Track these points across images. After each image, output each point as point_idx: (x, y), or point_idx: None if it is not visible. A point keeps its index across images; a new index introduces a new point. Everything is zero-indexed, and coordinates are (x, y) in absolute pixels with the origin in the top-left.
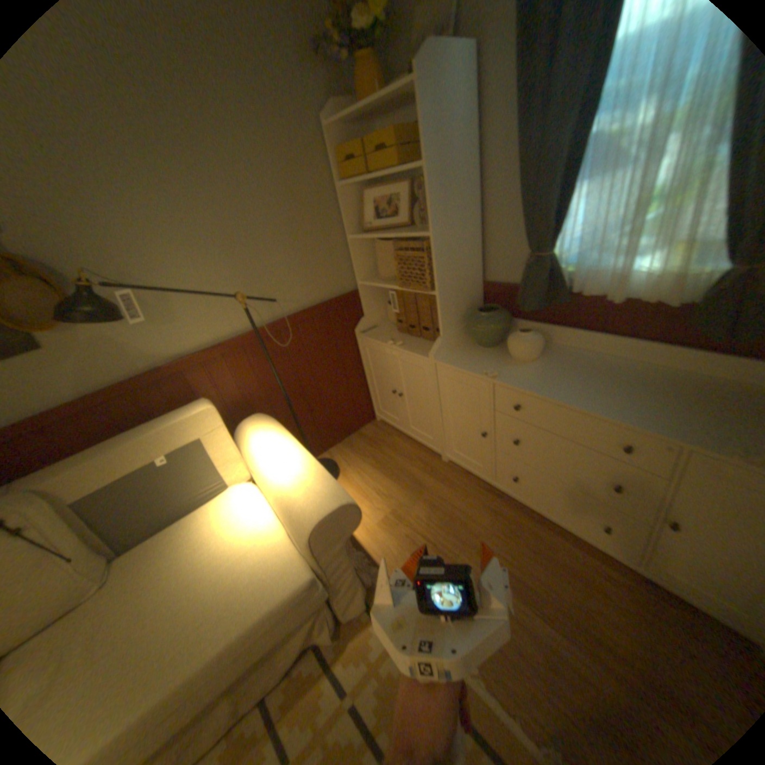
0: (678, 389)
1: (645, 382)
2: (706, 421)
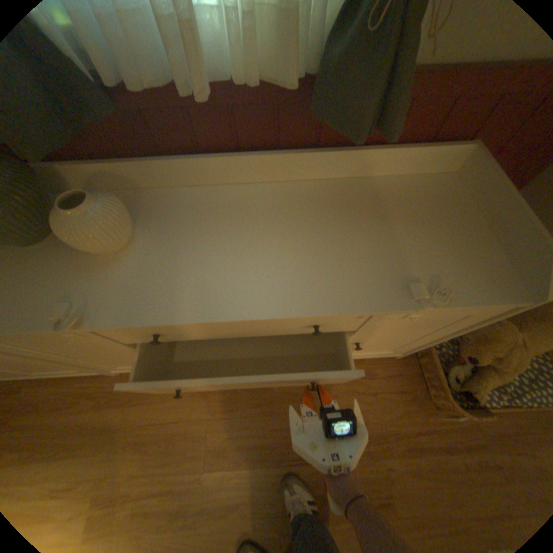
0: (321, 215)
1: (285, 218)
2: (372, 257)
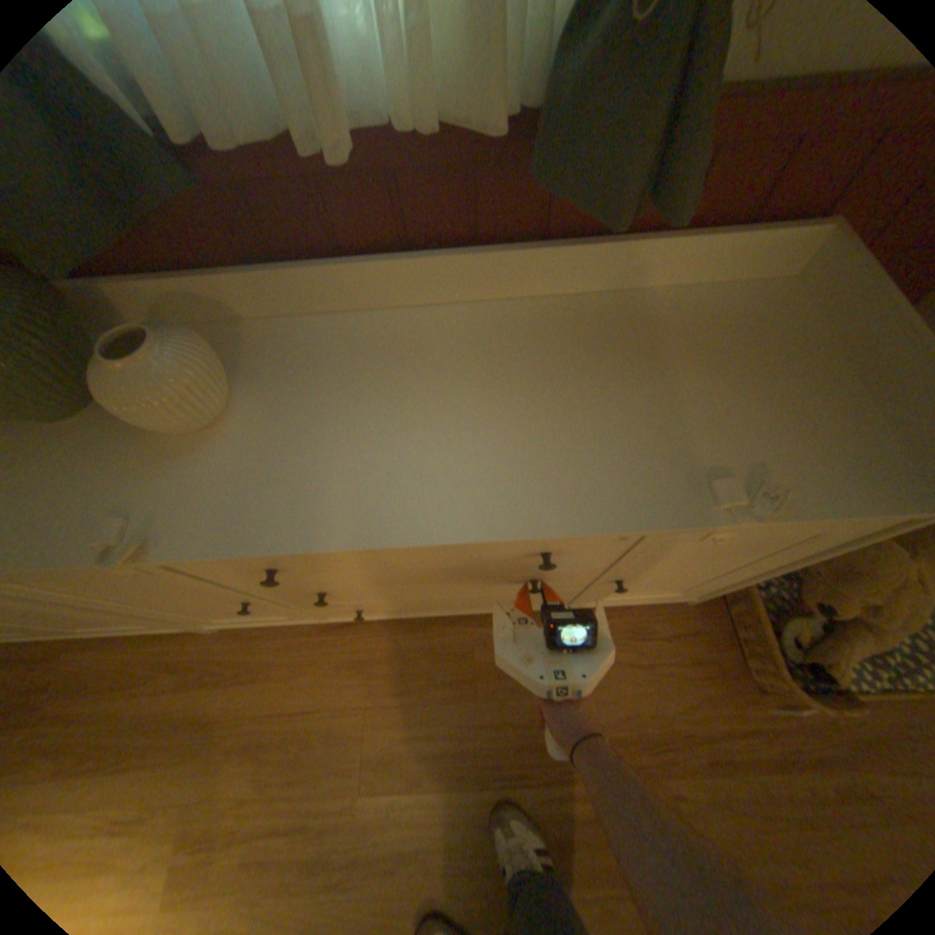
0: (553, 358)
1: (490, 365)
2: (645, 432)
